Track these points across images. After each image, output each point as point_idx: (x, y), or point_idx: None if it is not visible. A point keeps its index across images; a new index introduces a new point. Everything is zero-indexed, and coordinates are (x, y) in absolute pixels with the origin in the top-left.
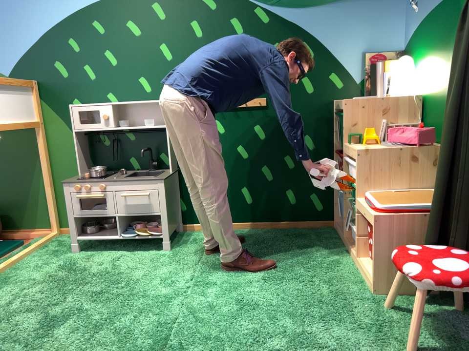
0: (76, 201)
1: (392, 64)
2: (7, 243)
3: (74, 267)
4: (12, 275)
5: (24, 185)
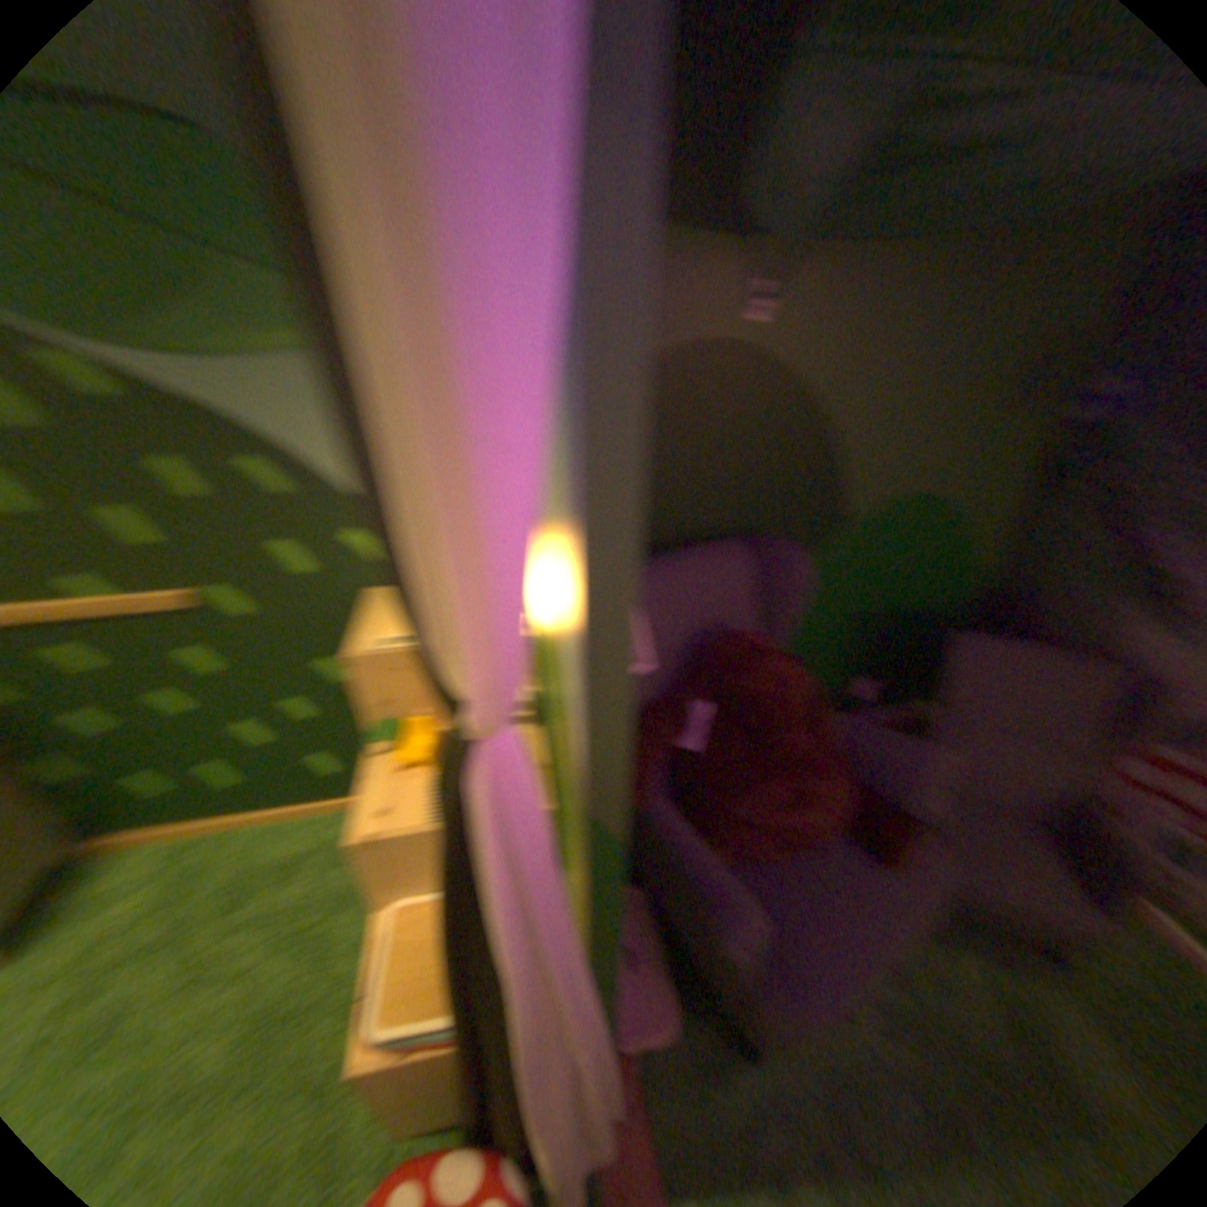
0: None
1: None
2: None
3: None
4: None
5: None
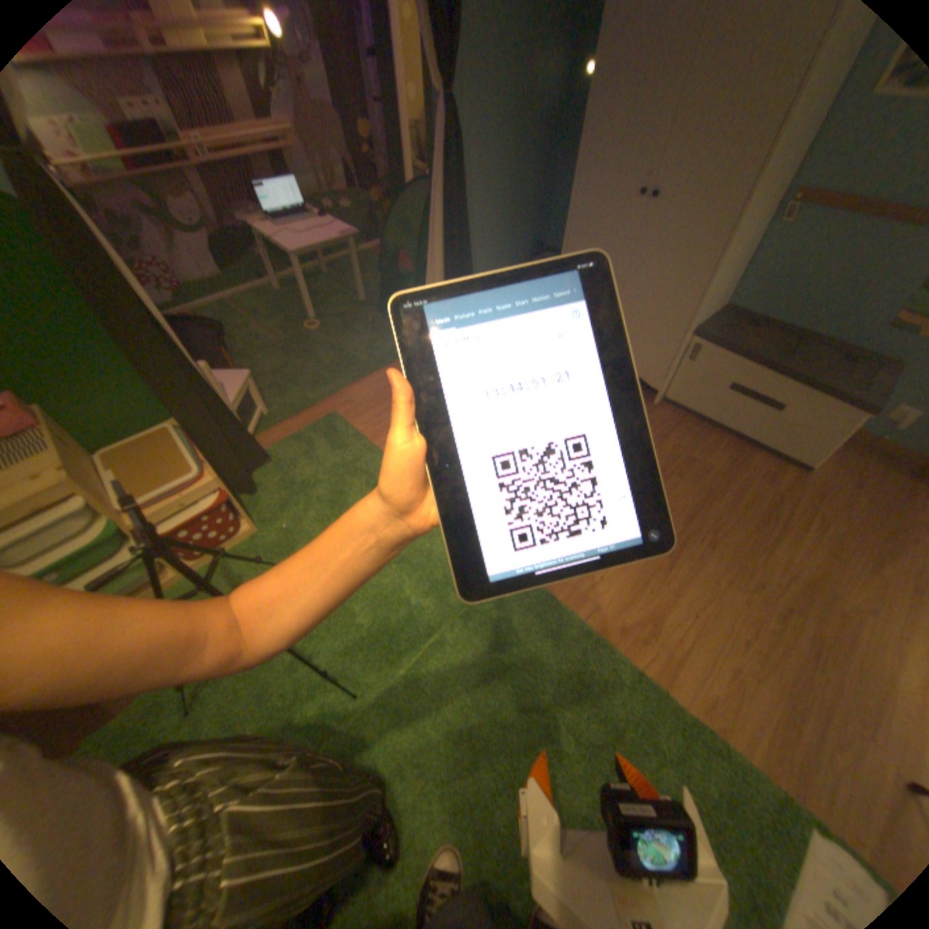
0: None
1: None
2: None
3: None
4: None
5: None
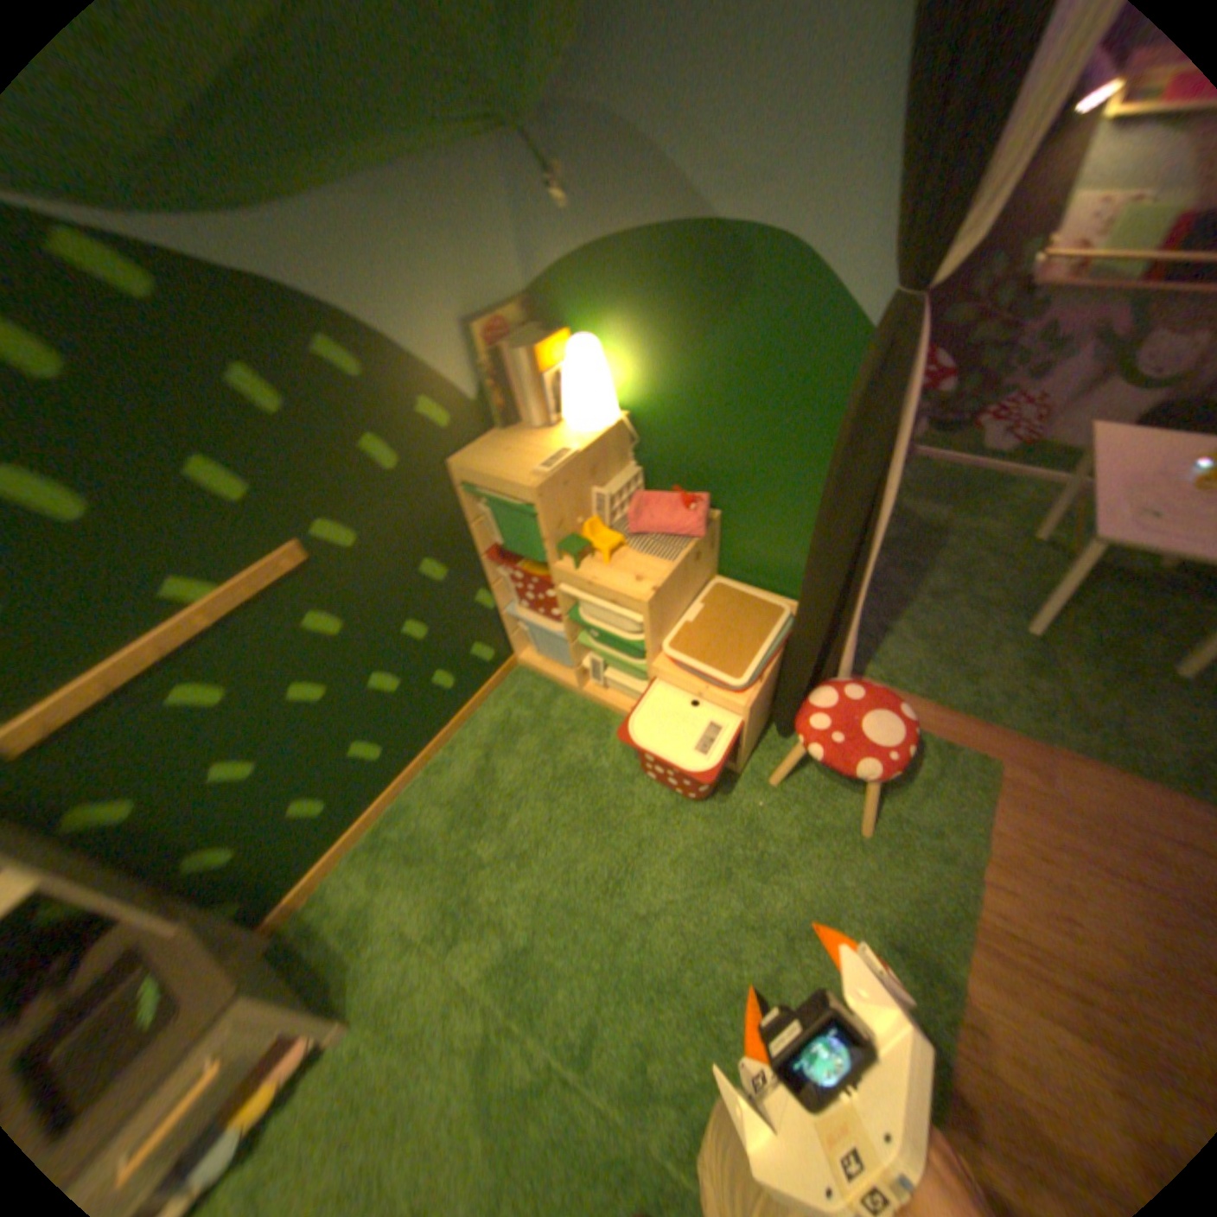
0: None
1: (551, 350)
2: None
3: None
4: None
5: None
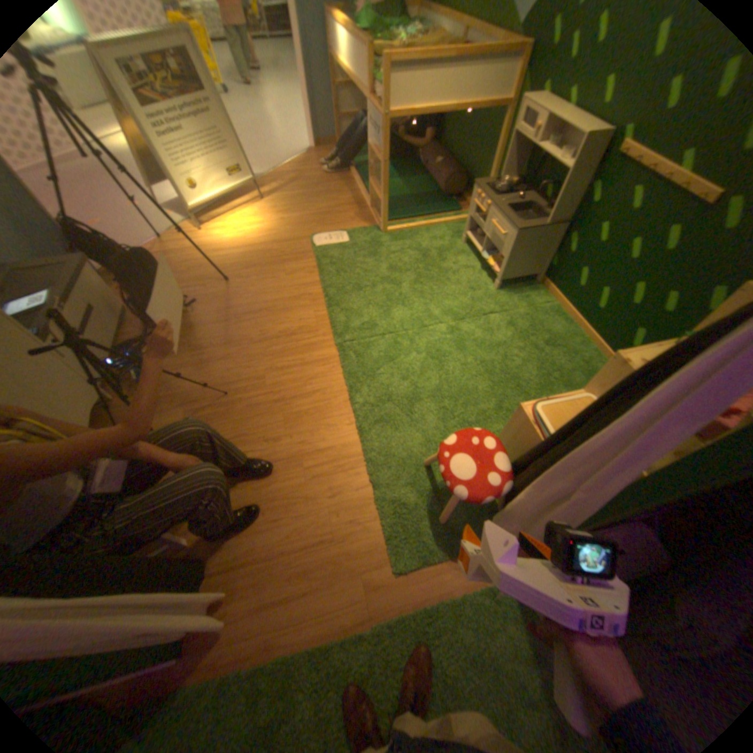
0: (474, 205)
1: None
2: (458, 204)
3: (443, 254)
4: (420, 235)
5: (486, 160)
